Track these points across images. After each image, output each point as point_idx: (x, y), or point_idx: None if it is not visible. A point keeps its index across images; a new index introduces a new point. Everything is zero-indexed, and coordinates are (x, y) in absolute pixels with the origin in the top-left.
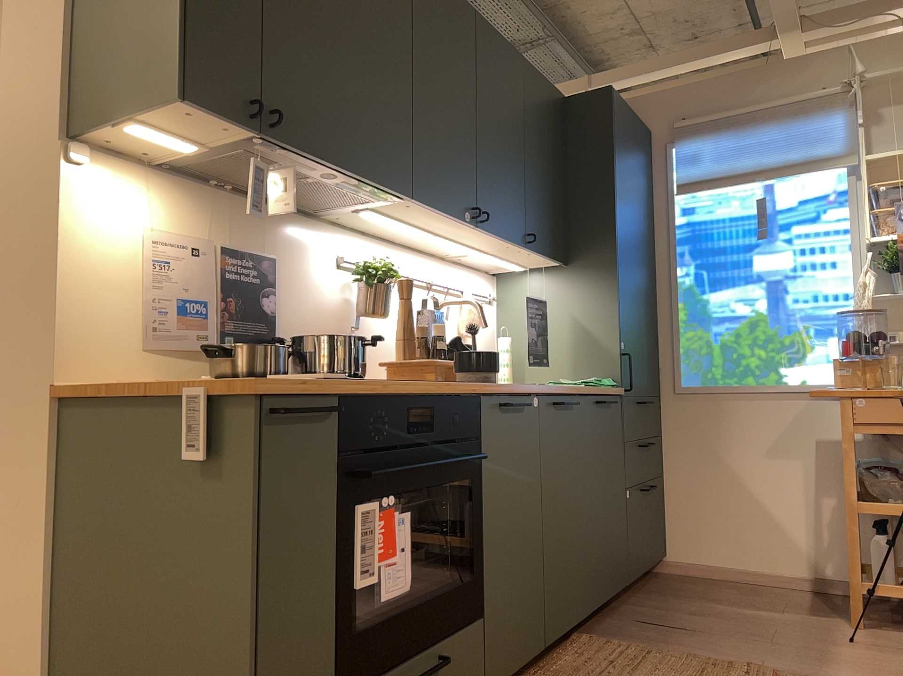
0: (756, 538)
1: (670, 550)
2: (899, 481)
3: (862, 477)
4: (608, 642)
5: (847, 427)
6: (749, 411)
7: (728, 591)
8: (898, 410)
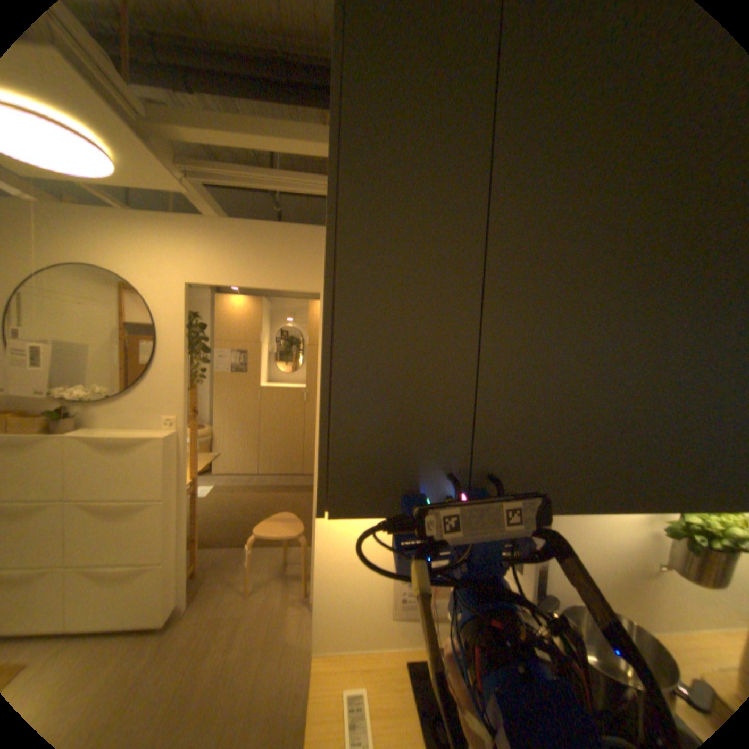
0: None
1: None
2: None
3: None
4: None
5: None
6: None
7: None
8: None
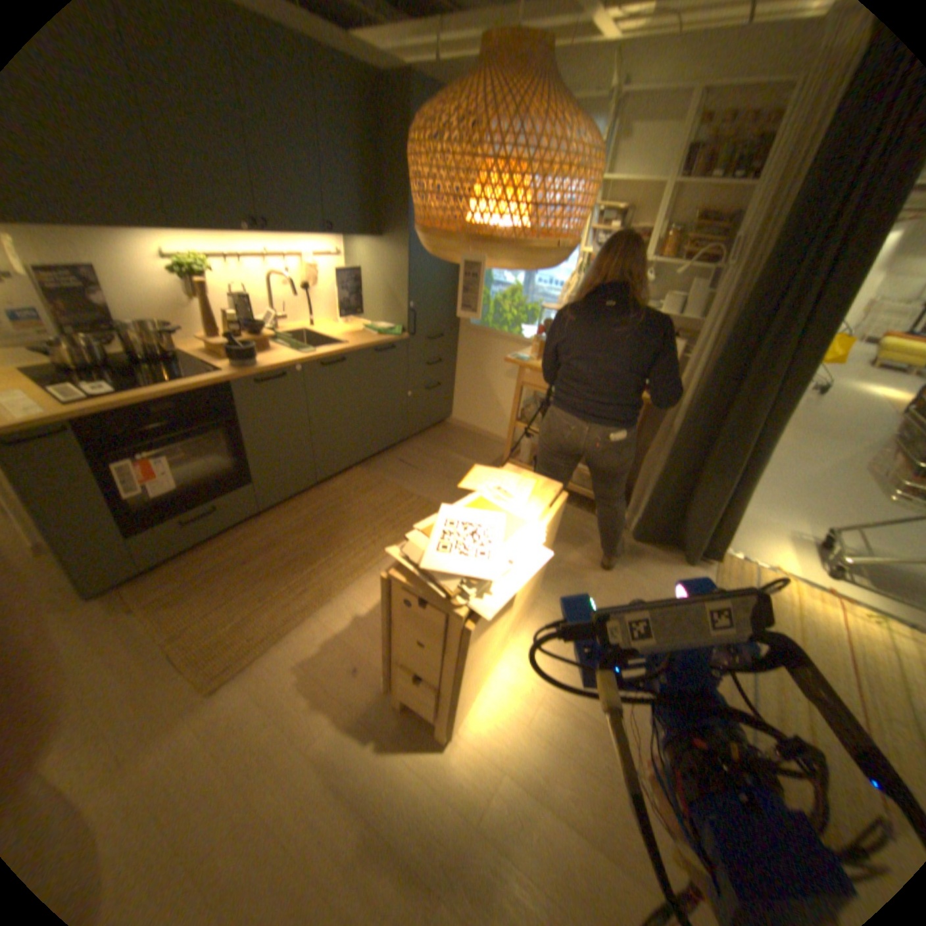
0: (492, 419)
1: (453, 415)
2: (539, 417)
3: (528, 409)
4: (366, 477)
5: (518, 385)
6: (501, 350)
7: (466, 445)
8: (543, 382)
